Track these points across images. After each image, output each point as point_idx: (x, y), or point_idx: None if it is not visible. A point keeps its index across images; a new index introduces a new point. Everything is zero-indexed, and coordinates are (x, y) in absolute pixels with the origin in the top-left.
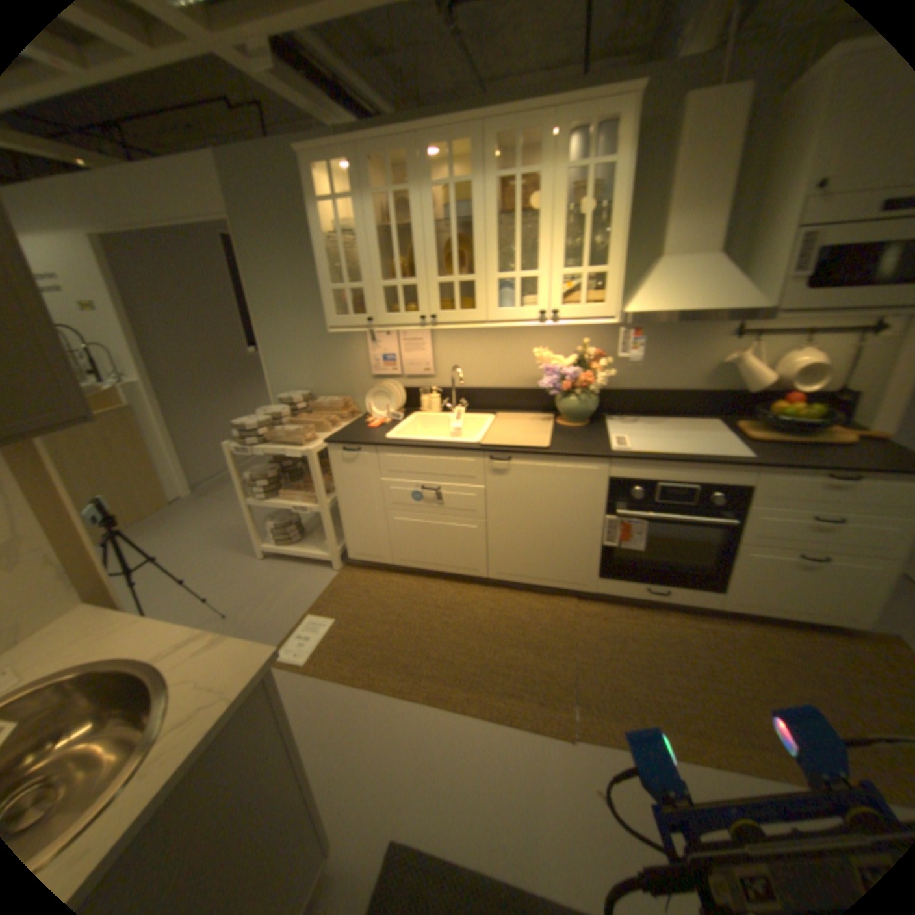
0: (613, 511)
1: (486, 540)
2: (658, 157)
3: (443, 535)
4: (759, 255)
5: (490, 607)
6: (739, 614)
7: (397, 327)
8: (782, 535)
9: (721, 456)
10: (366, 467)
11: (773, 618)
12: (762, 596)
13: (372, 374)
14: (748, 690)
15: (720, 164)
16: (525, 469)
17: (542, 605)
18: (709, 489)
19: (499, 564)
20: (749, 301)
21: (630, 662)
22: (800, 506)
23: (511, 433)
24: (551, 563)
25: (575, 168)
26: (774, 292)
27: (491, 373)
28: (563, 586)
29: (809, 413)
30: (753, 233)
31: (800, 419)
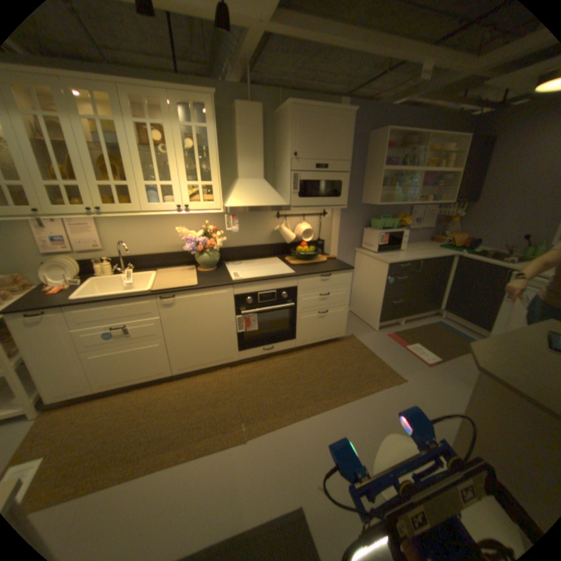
0: (239, 313)
1: (167, 351)
2: (227, 128)
3: (134, 358)
4: (279, 182)
5: (177, 393)
6: (302, 346)
7: (66, 215)
8: (310, 305)
9: (282, 275)
10: (53, 325)
11: (314, 344)
12: (308, 335)
13: (42, 252)
14: (311, 378)
15: (256, 138)
16: (186, 300)
17: (210, 379)
18: (280, 291)
19: (178, 363)
20: (279, 203)
21: (262, 389)
22: (314, 291)
23: (171, 280)
24: (211, 352)
25: (184, 125)
26: (288, 199)
27: (149, 244)
28: (220, 363)
29: (309, 251)
30: (274, 171)
31: (307, 254)
